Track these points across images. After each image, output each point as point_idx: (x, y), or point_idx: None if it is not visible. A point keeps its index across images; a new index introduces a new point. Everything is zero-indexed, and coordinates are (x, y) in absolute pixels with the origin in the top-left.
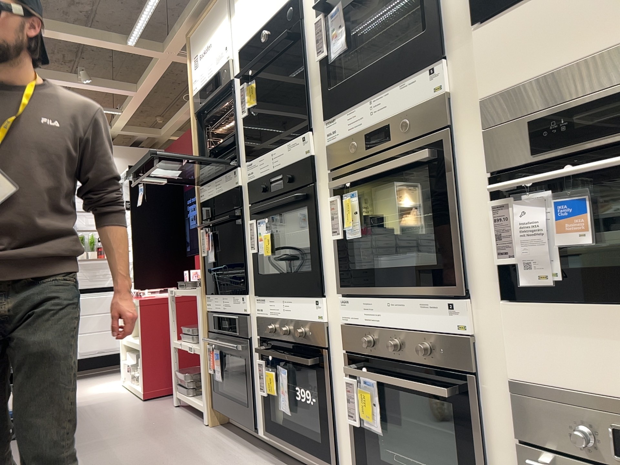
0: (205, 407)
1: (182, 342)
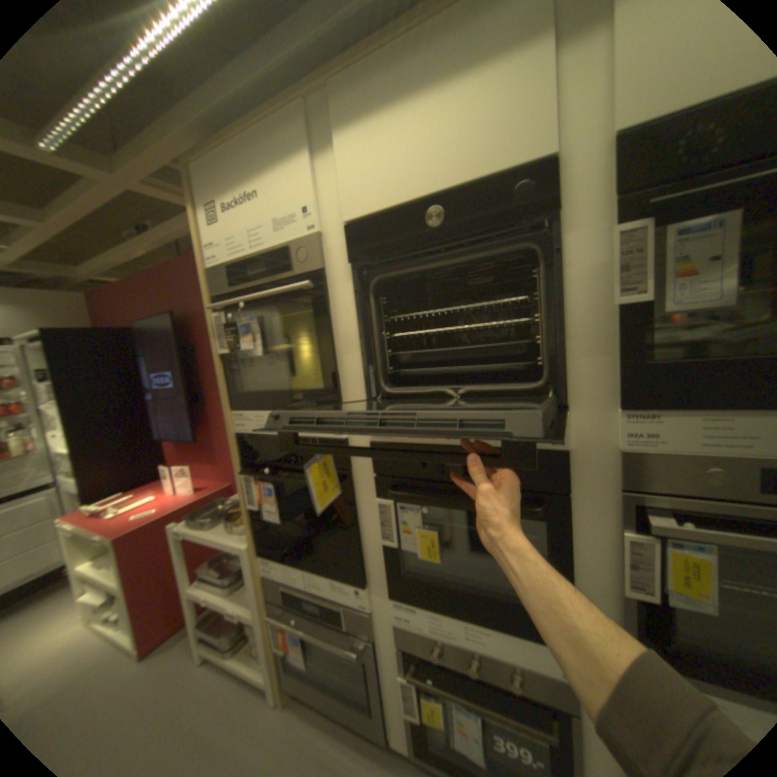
0: (270, 689)
1: (206, 595)
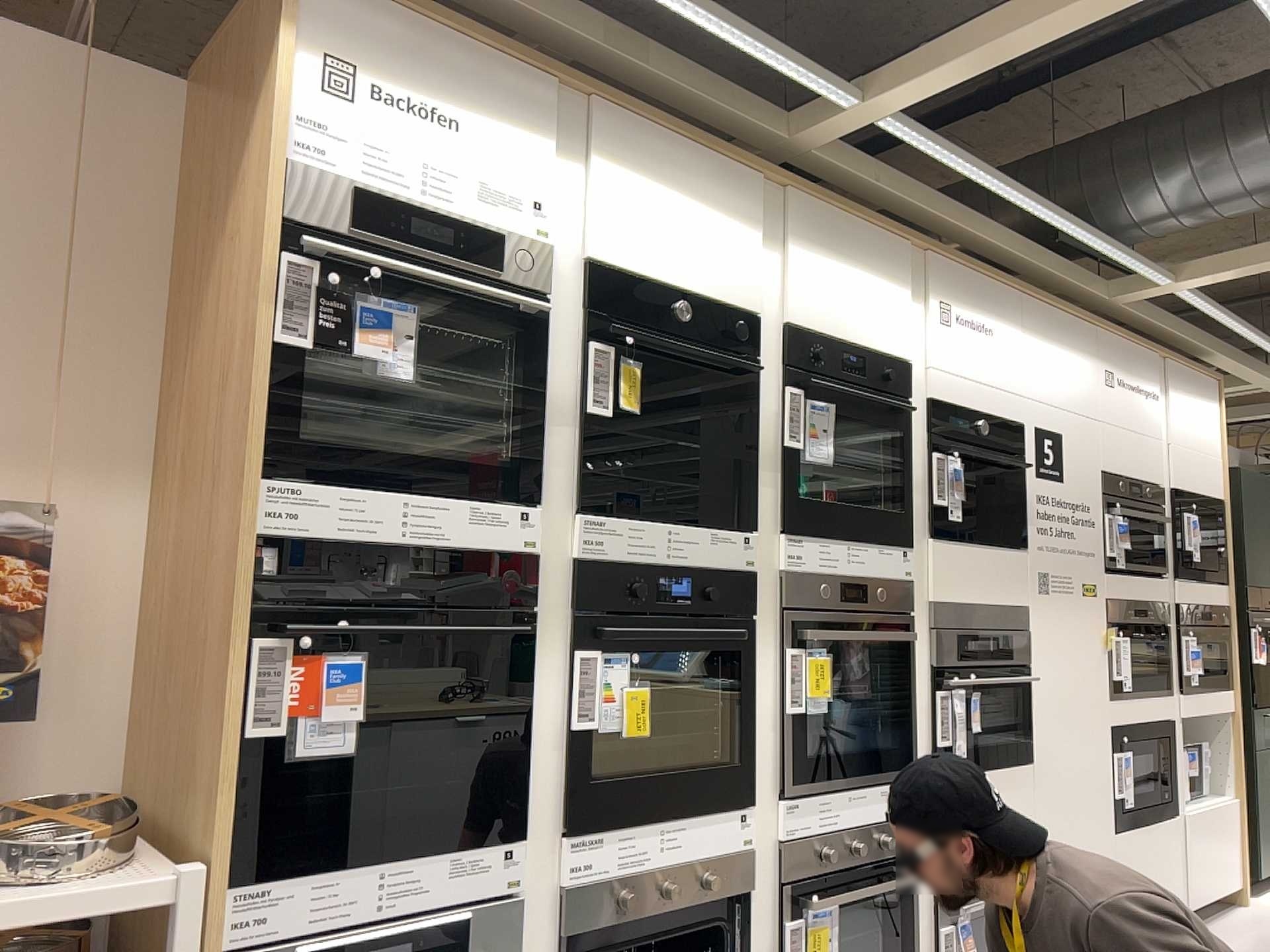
0: None
1: None
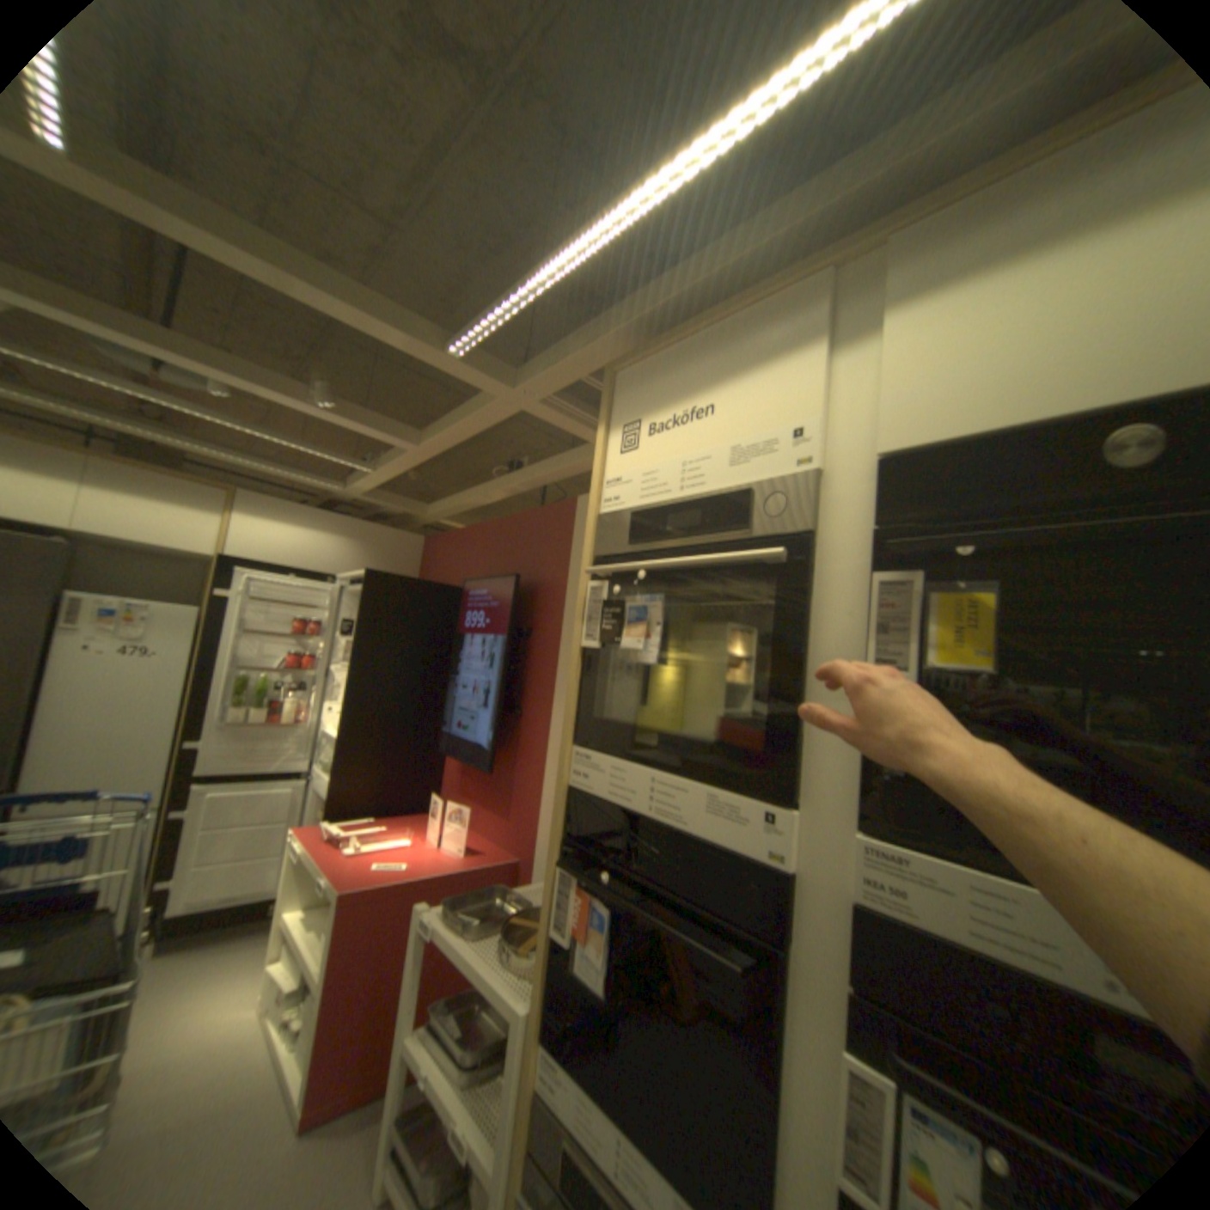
0: None
1: (430, 1068)
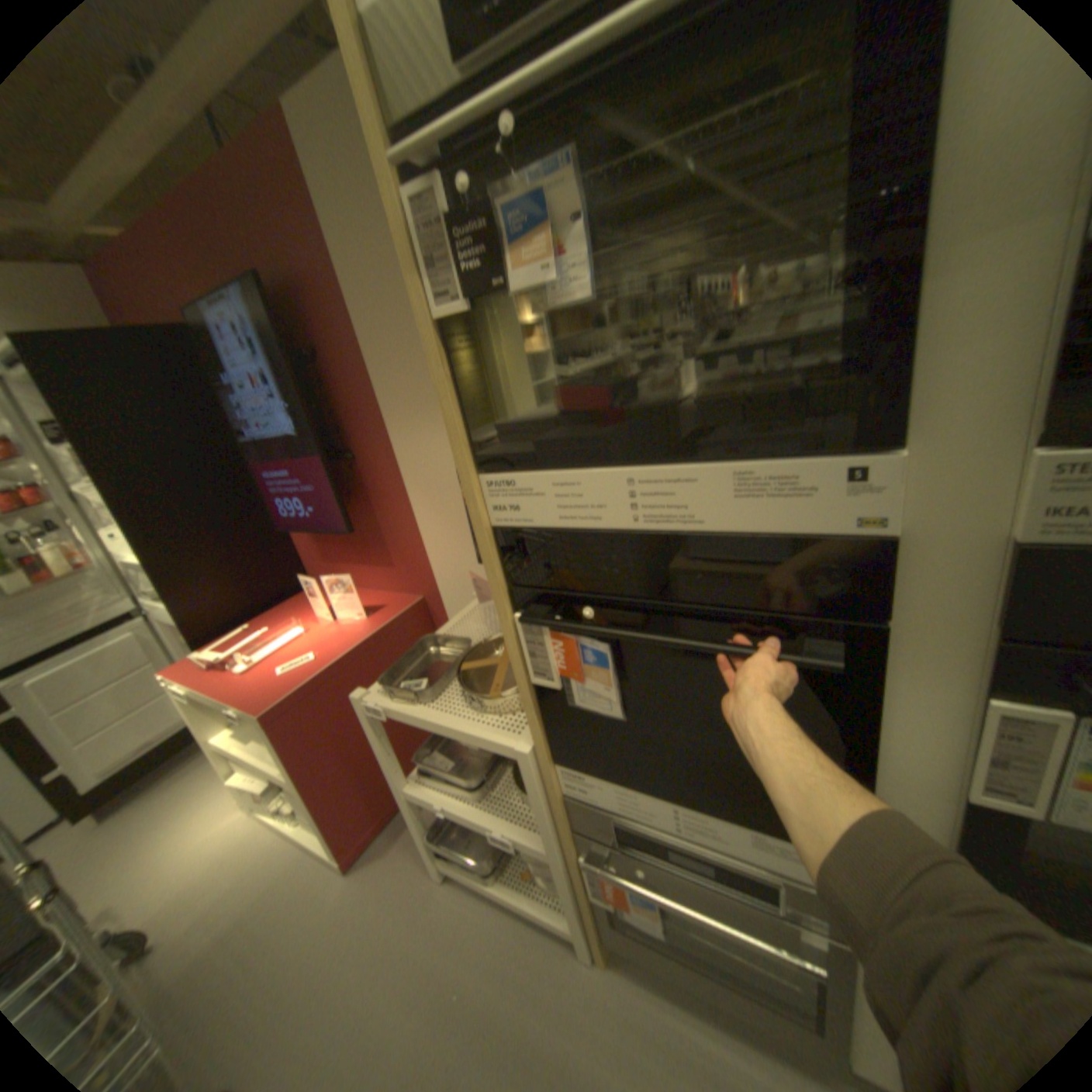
0: (582, 946)
1: (438, 801)
